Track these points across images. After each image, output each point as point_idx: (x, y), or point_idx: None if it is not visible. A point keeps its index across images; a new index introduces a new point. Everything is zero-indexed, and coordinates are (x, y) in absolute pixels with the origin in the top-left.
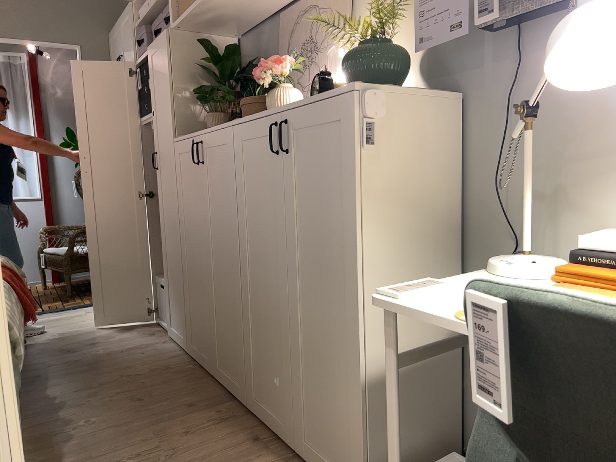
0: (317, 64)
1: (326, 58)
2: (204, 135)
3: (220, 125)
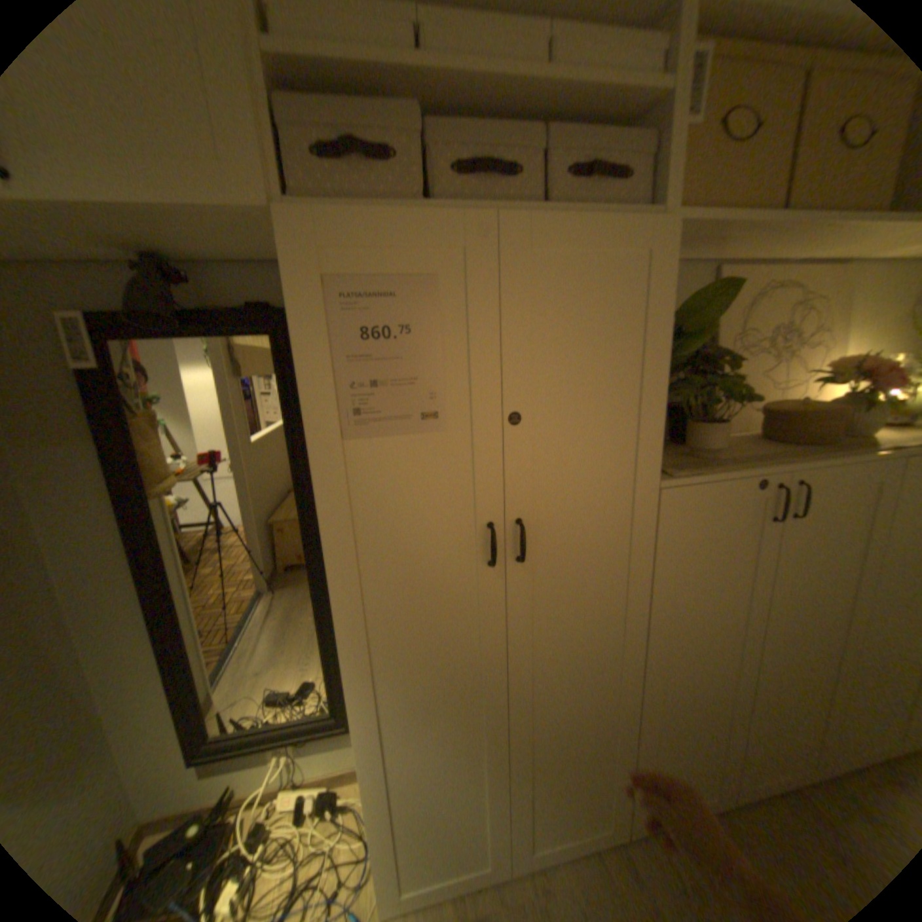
0: (803, 360)
1: (822, 356)
2: (819, 471)
3: (859, 453)
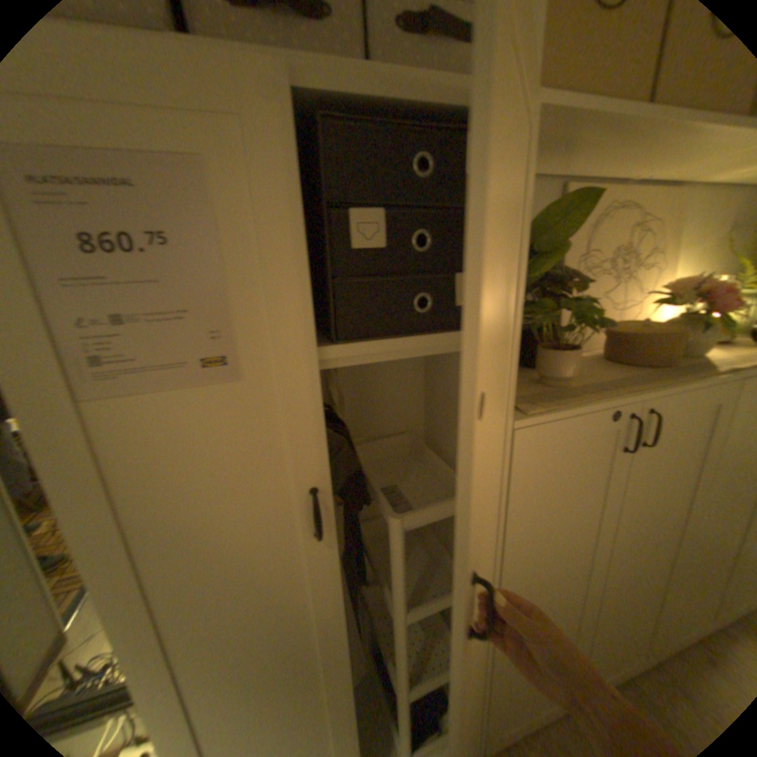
0: (639, 280)
1: (656, 277)
2: (669, 397)
3: (703, 376)
